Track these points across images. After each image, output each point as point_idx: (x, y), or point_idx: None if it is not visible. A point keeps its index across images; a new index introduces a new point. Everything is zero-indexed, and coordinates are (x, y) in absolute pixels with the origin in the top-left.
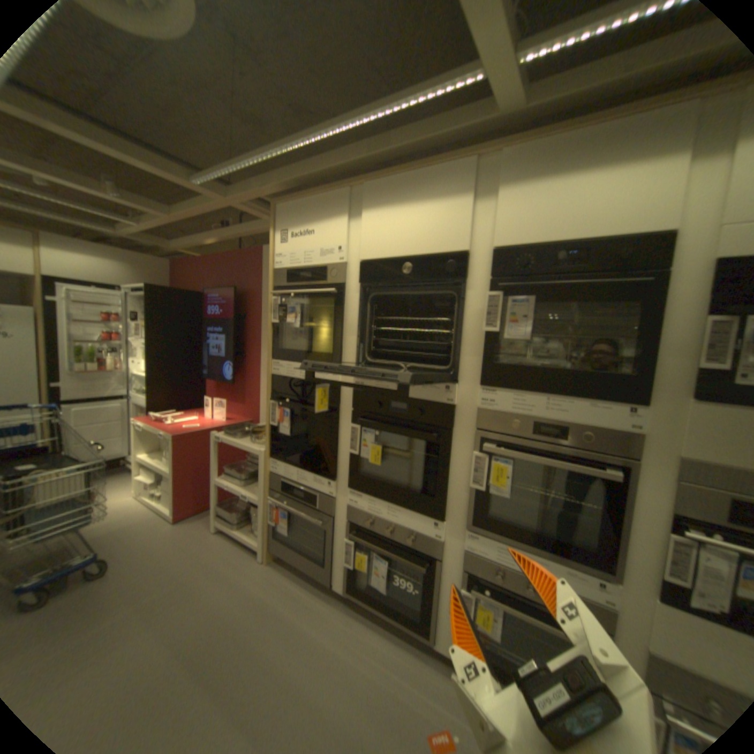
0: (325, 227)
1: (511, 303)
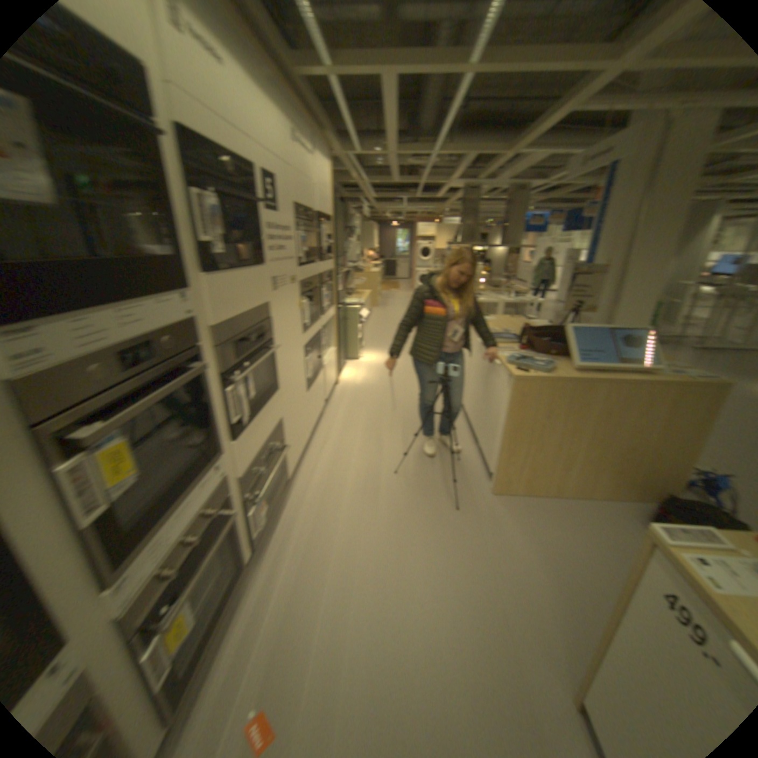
0: None
1: None
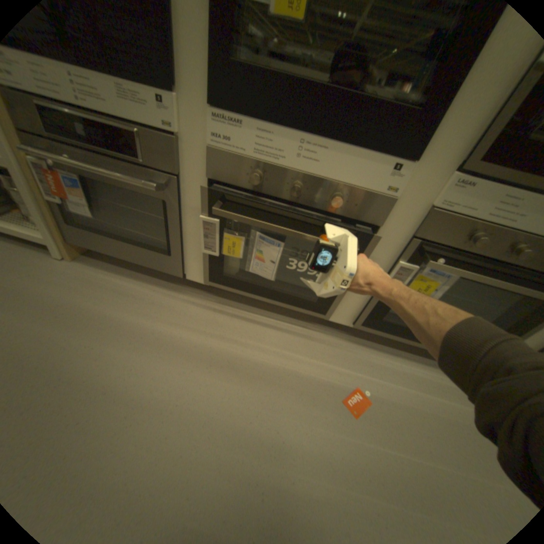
0: None
1: None
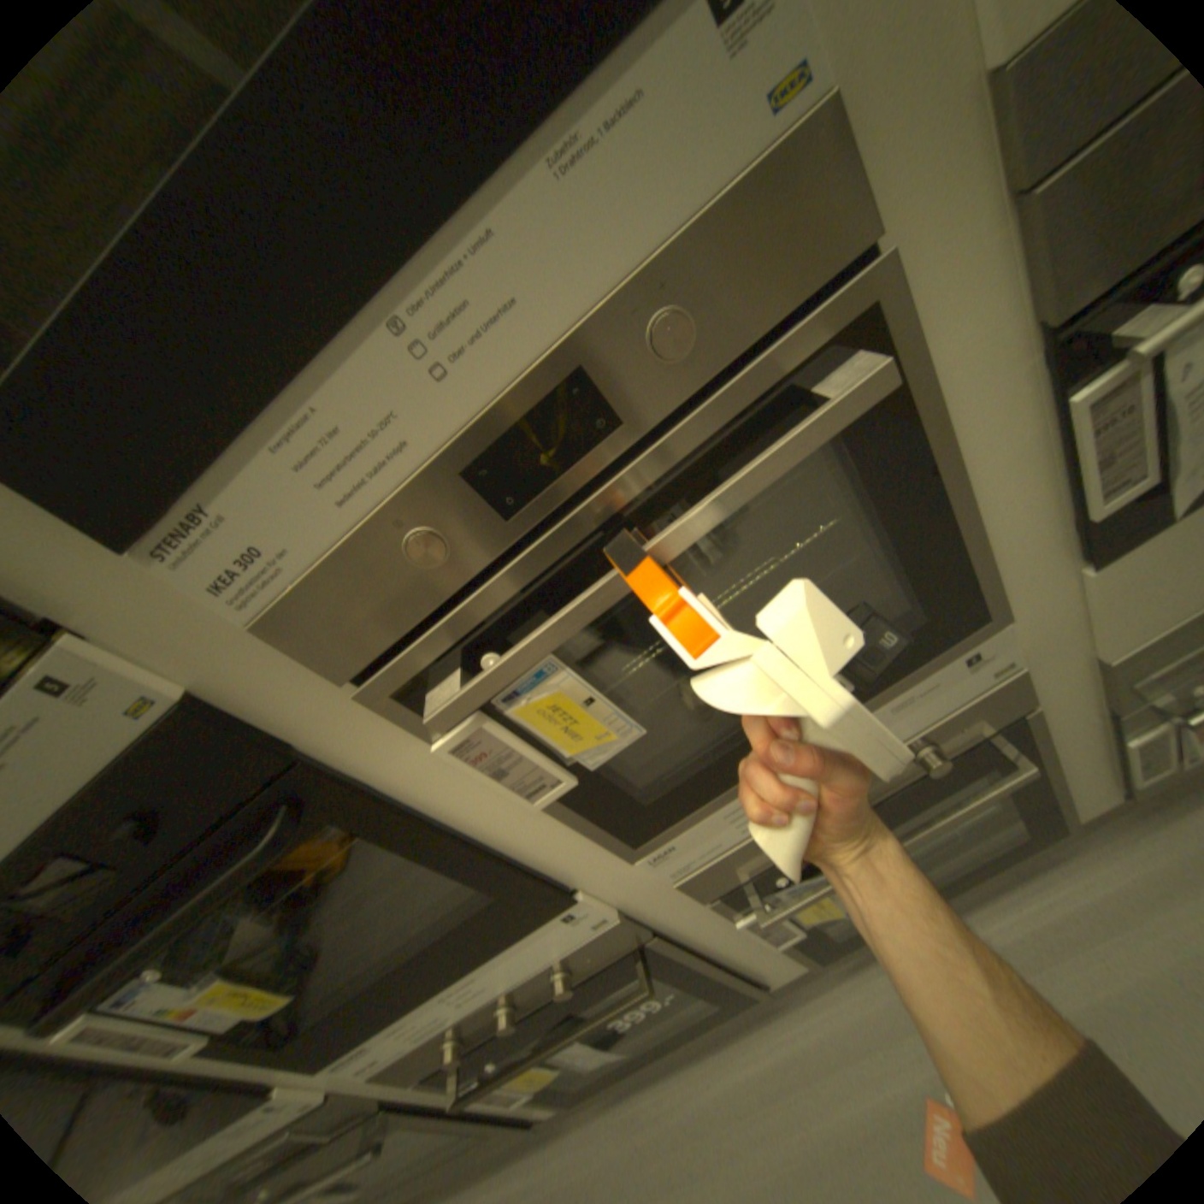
0: None
1: None
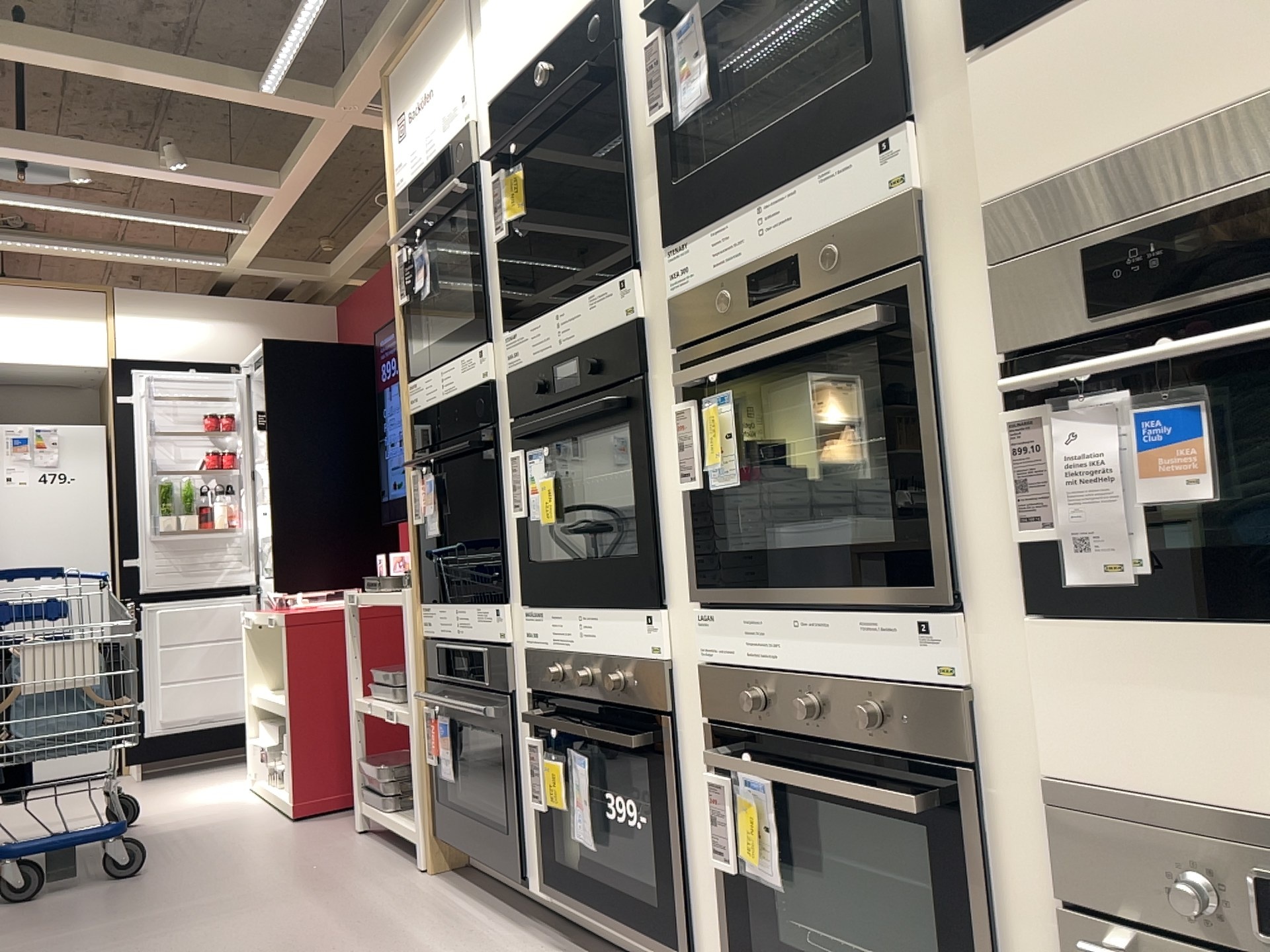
0: (443, 73)
1: (674, 44)
